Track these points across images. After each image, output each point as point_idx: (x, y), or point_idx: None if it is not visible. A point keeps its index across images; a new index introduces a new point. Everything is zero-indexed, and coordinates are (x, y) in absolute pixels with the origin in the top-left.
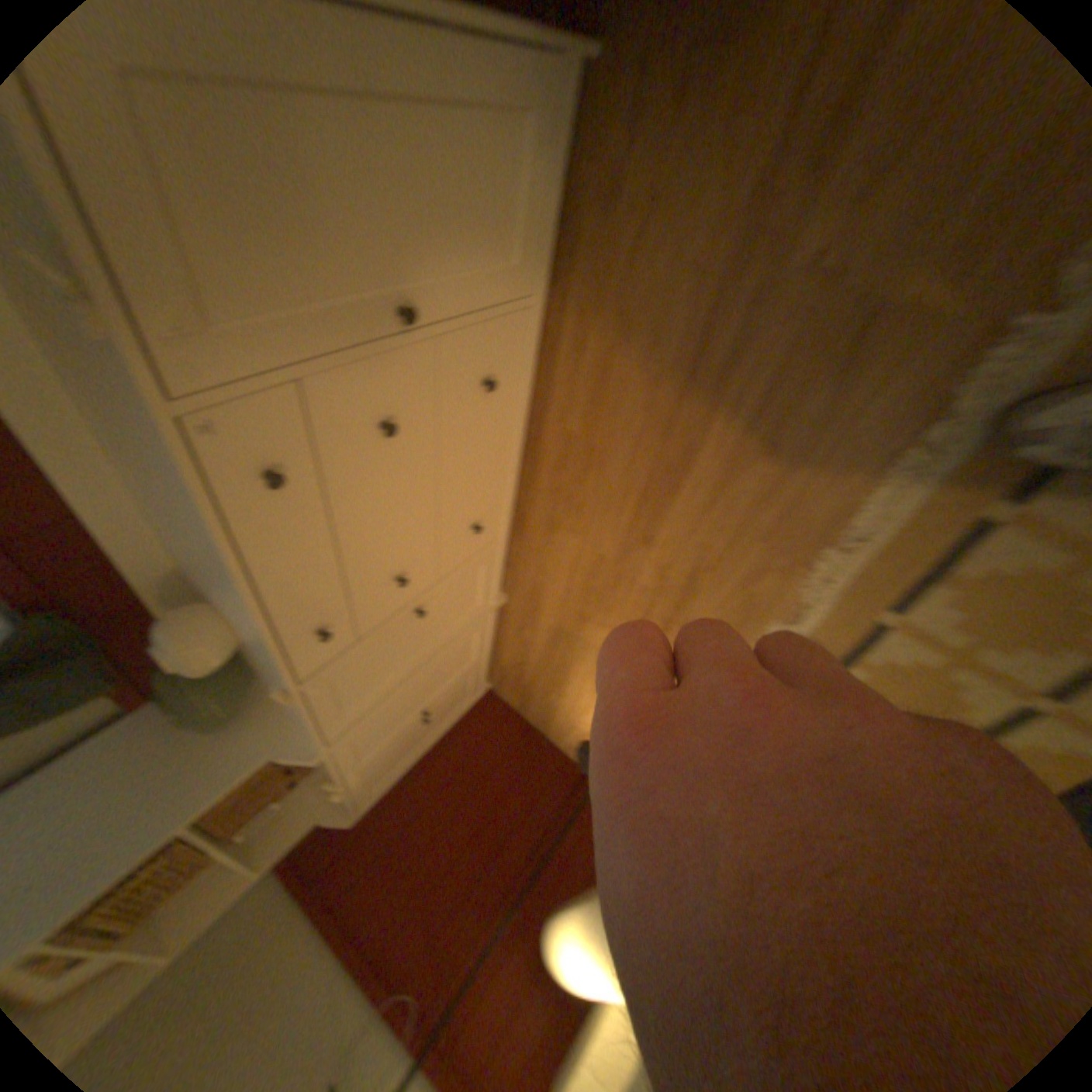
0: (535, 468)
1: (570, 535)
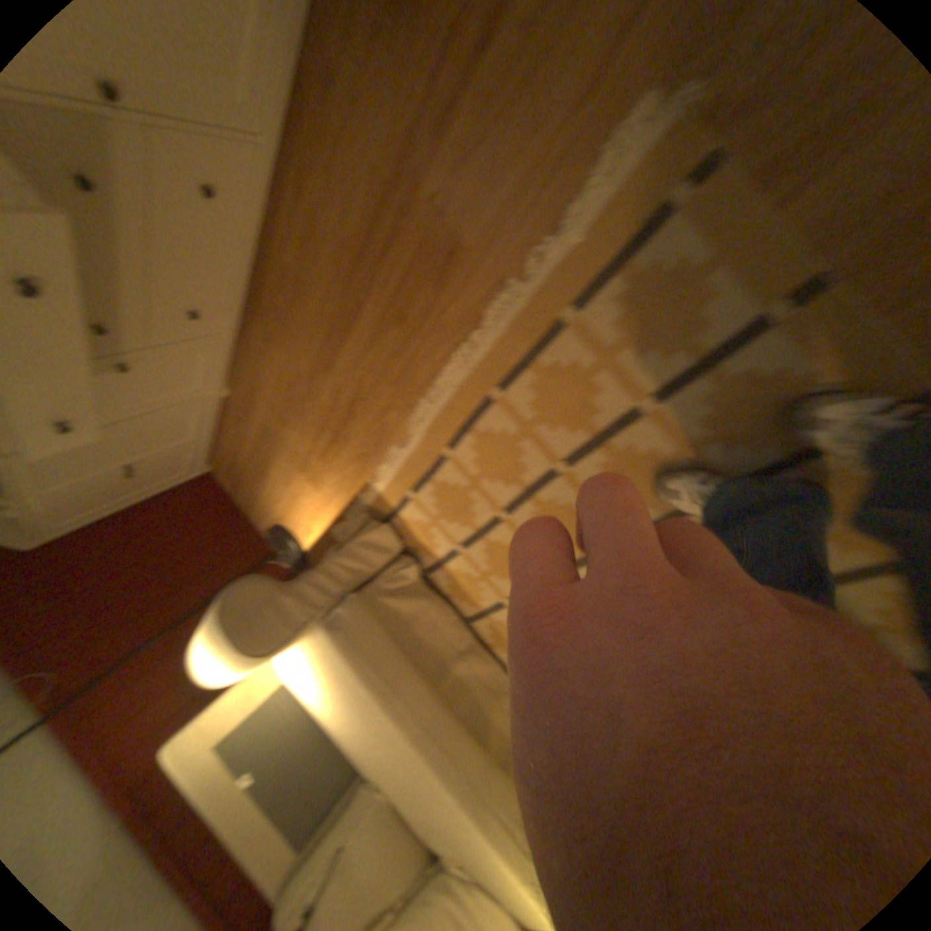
0: (258, 288)
1: (278, 352)
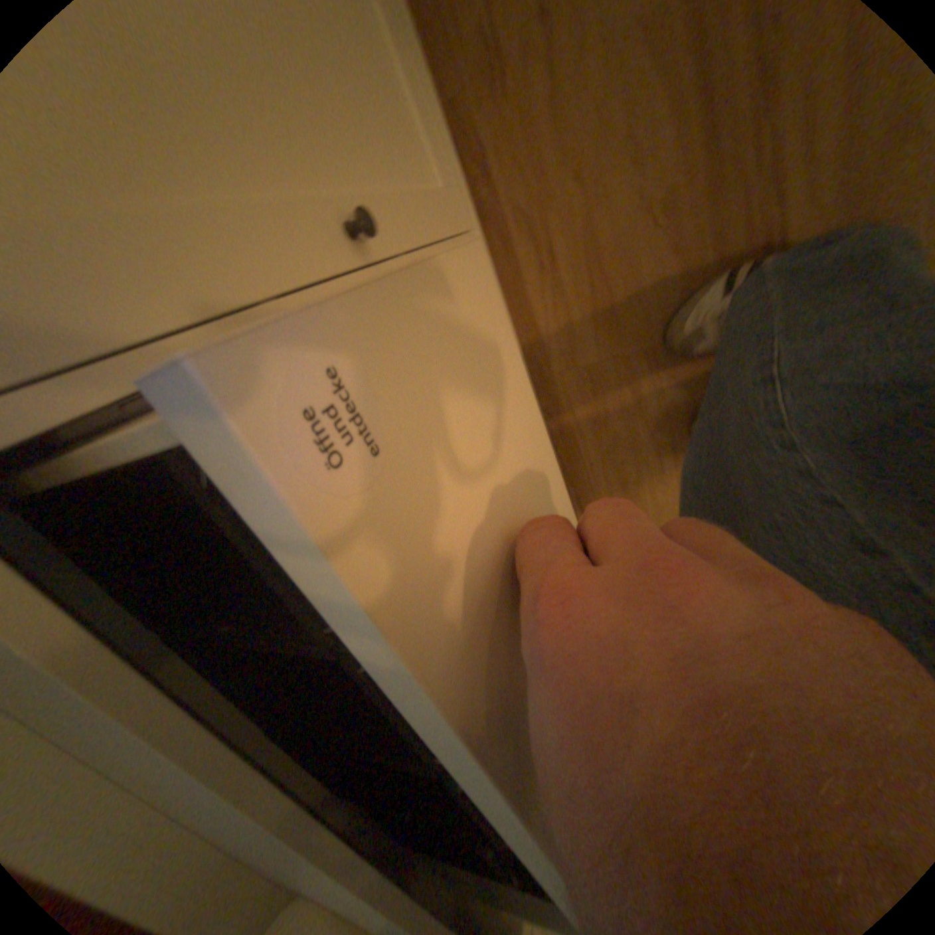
0: (573, 440)
1: (662, 483)
